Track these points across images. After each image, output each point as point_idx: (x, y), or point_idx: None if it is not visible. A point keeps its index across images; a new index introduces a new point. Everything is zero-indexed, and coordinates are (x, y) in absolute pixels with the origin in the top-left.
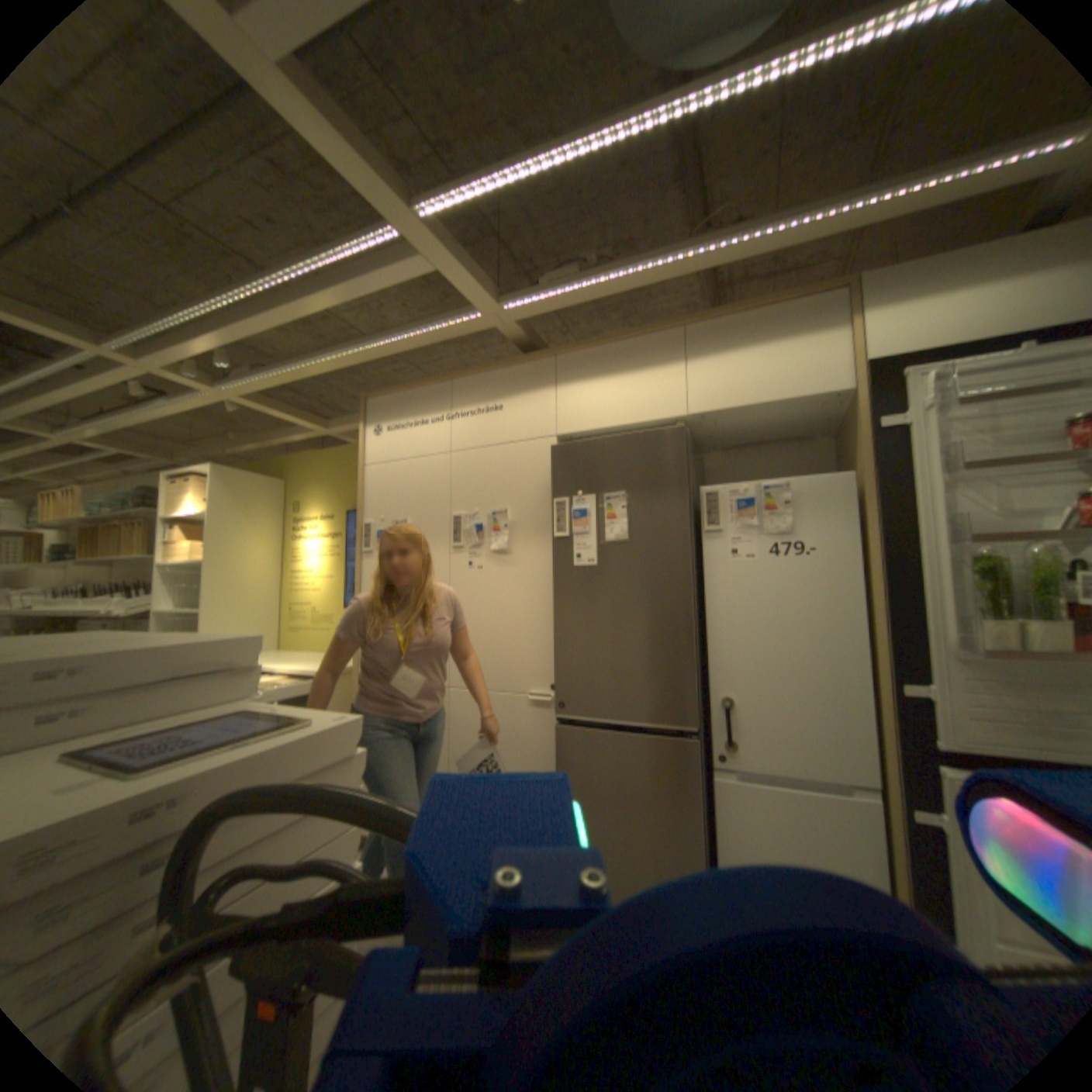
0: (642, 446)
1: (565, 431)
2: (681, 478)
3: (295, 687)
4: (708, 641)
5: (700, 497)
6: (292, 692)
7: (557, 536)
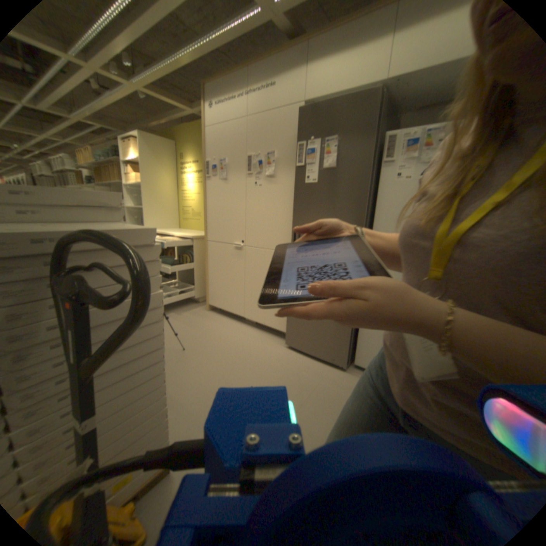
0: (353, 102)
1: (310, 96)
2: (374, 124)
3: (182, 241)
4: (374, 228)
5: (386, 139)
6: (180, 243)
7: (298, 165)
